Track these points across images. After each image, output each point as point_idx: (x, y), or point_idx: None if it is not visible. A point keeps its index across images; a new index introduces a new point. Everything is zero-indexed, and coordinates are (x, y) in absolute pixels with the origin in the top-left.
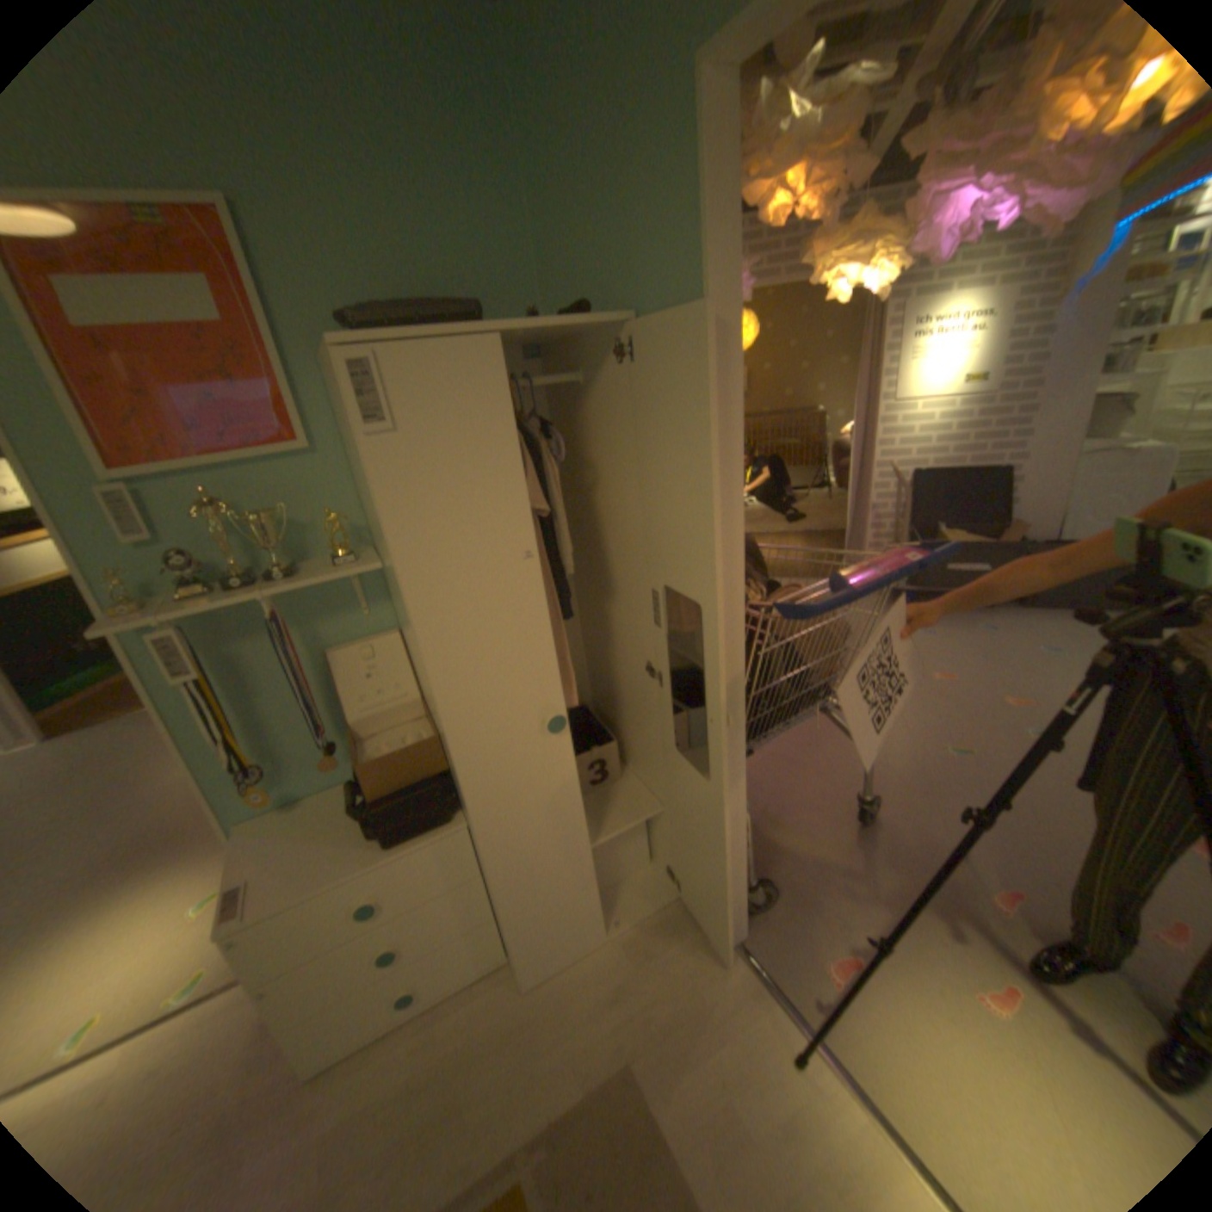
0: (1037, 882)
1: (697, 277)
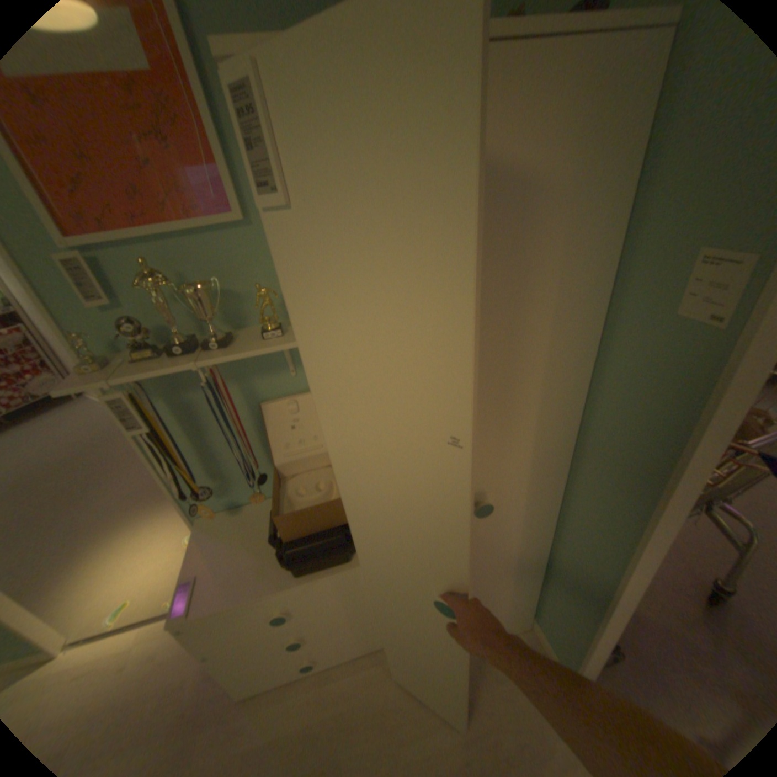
0: None
1: None
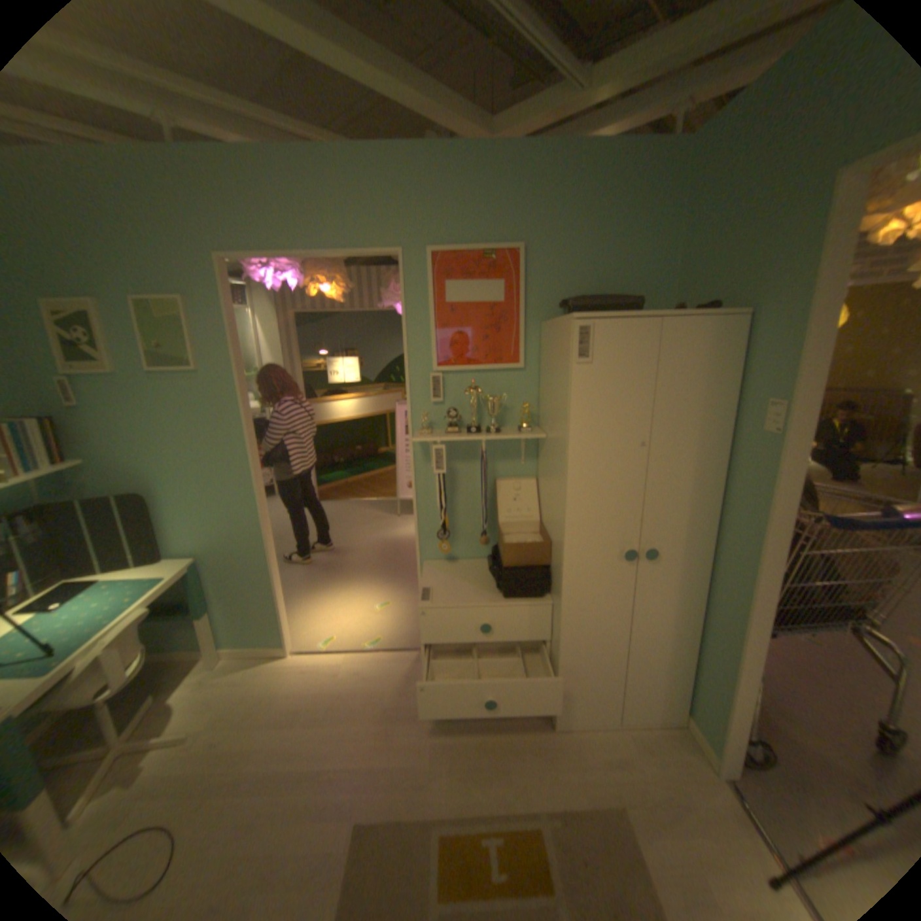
0: None
1: (808, 291)
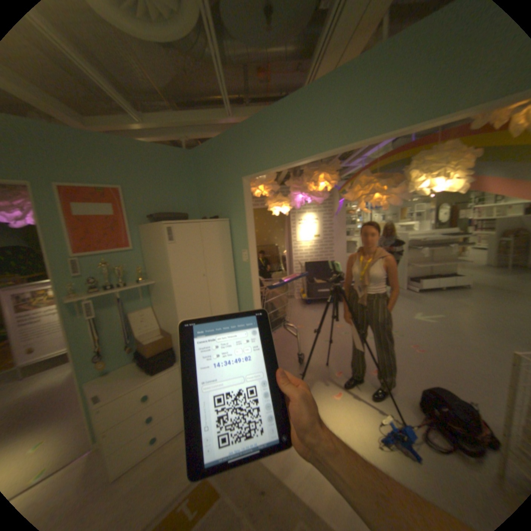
0: (345, 368)
1: (244, 214)
